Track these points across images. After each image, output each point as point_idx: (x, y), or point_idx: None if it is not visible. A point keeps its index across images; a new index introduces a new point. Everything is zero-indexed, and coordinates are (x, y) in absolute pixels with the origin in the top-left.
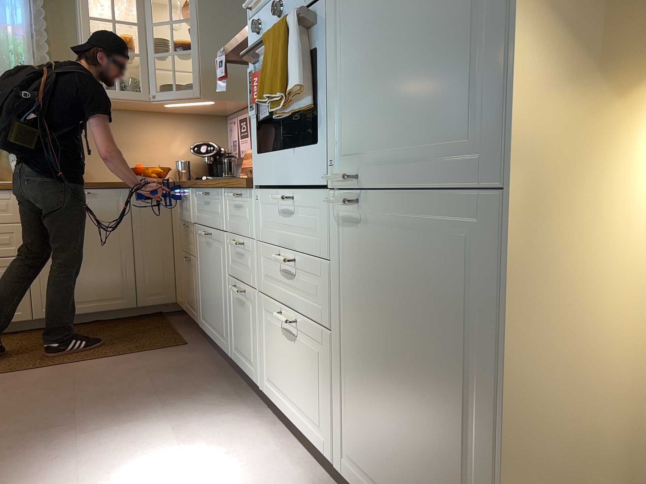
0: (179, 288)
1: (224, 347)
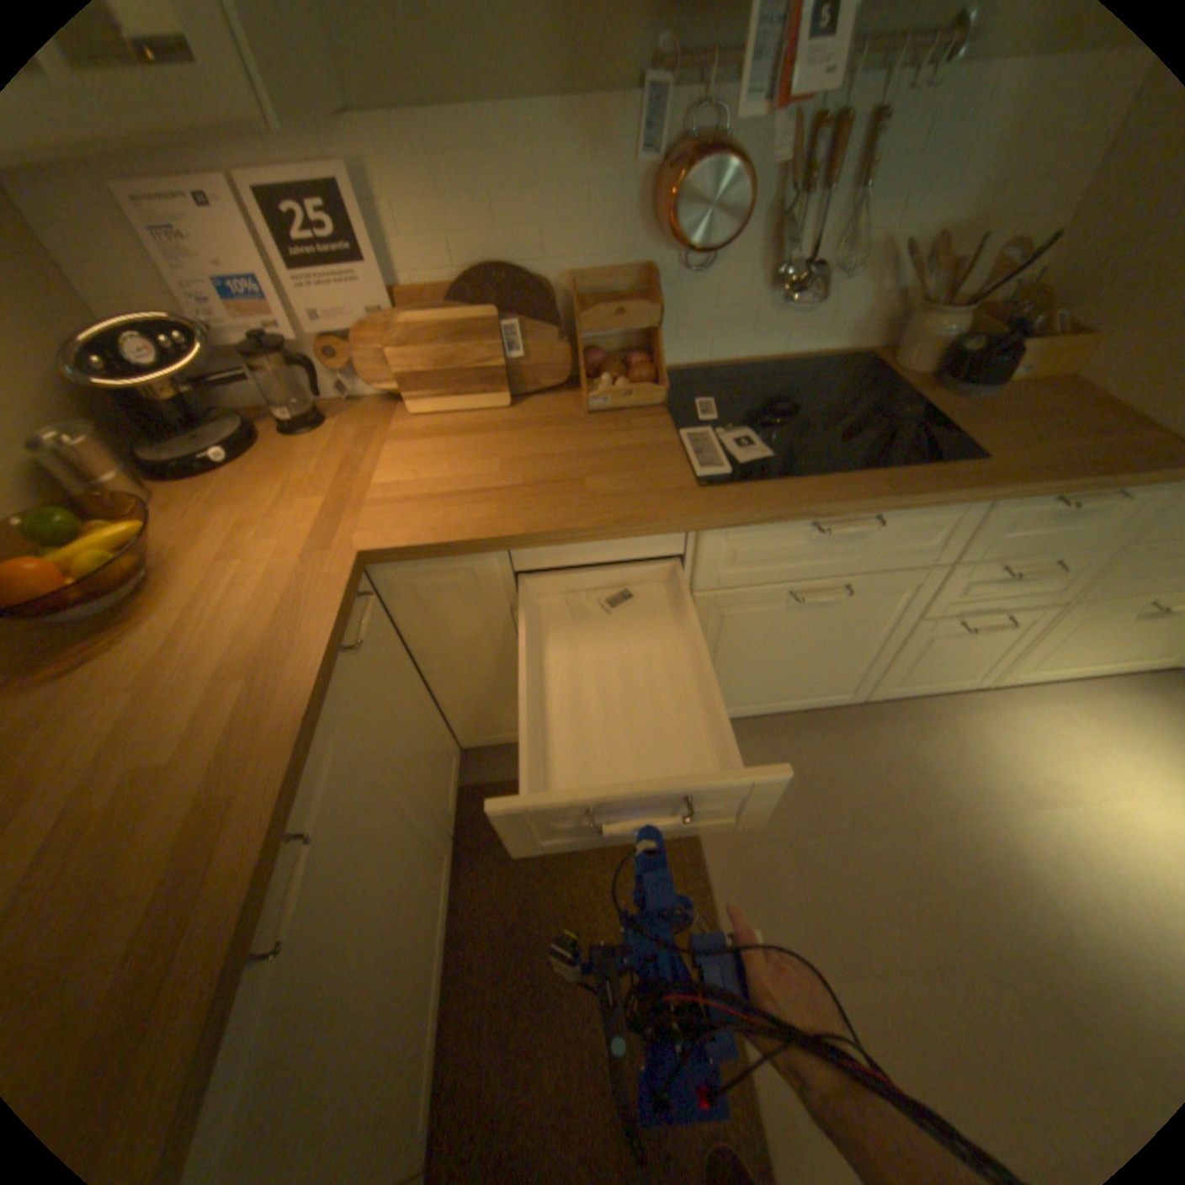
0: (500, 723)
1: (835, 701)
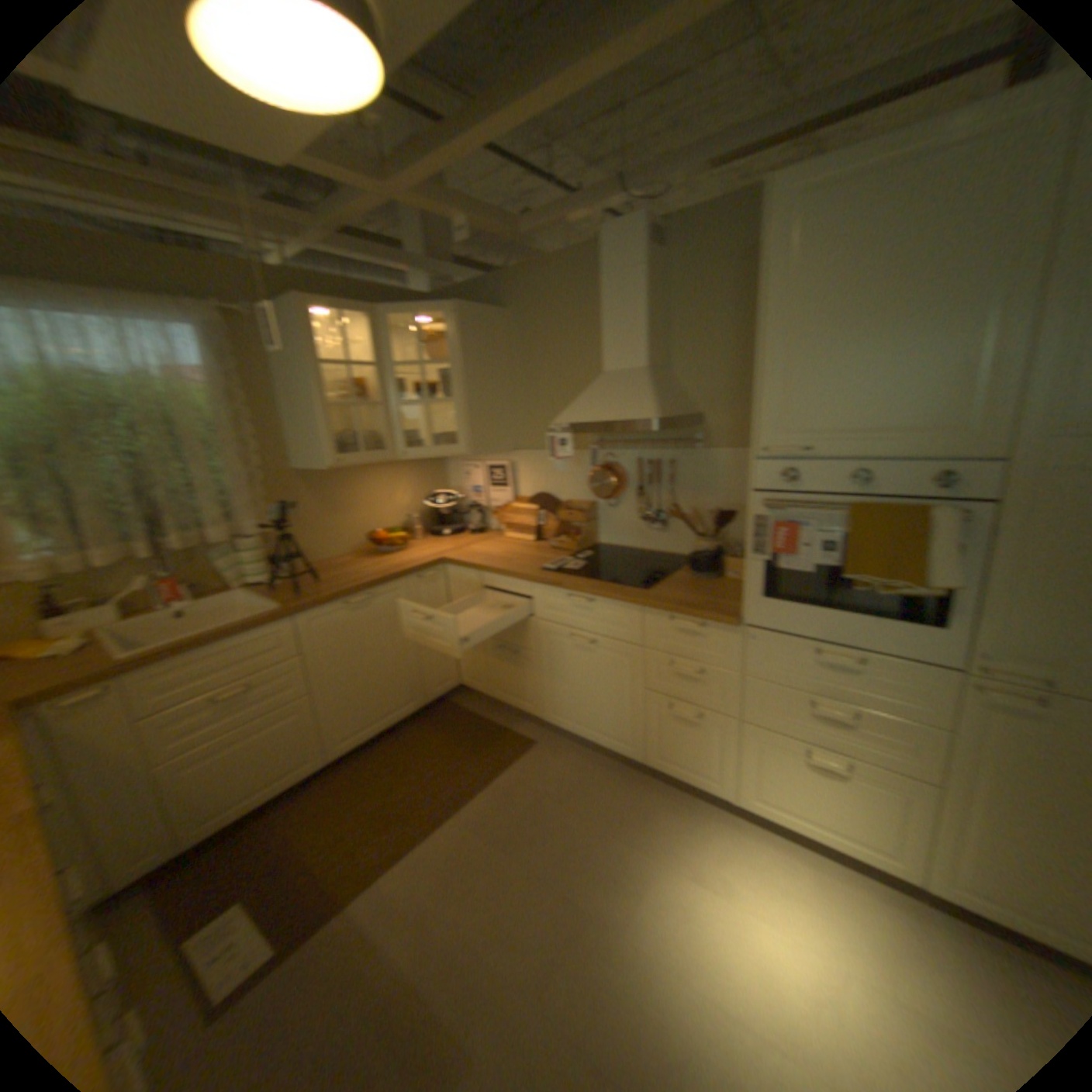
0: (477, 673)
1: (626, 751)
